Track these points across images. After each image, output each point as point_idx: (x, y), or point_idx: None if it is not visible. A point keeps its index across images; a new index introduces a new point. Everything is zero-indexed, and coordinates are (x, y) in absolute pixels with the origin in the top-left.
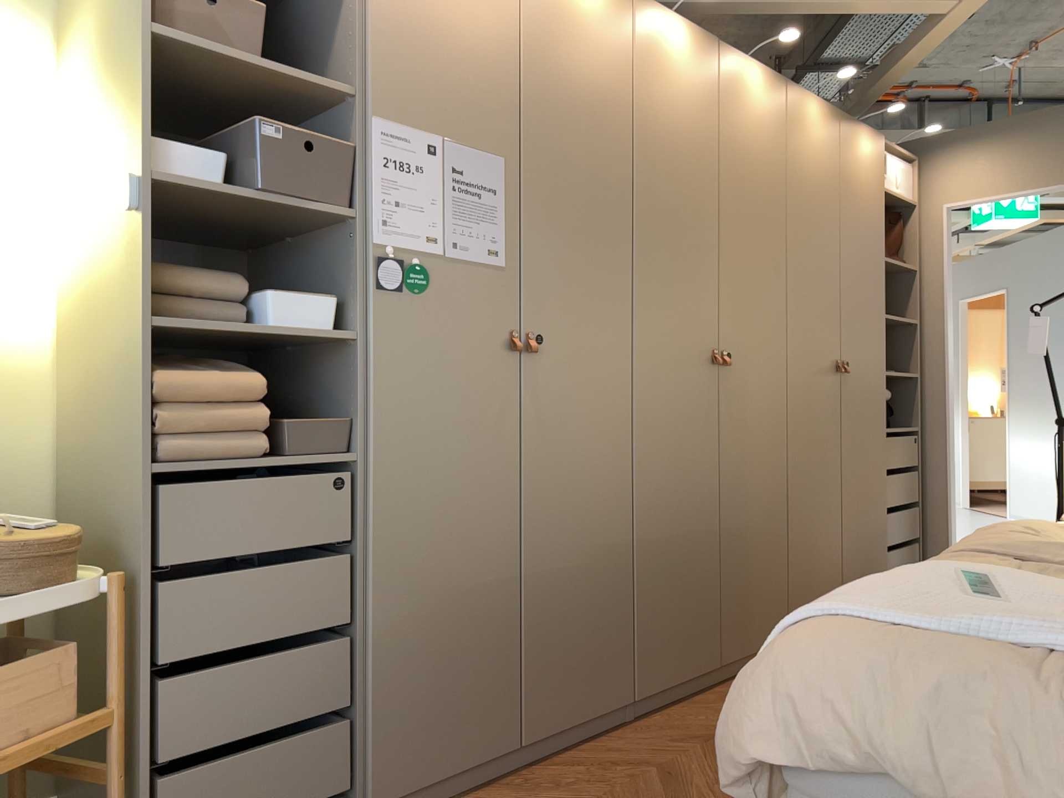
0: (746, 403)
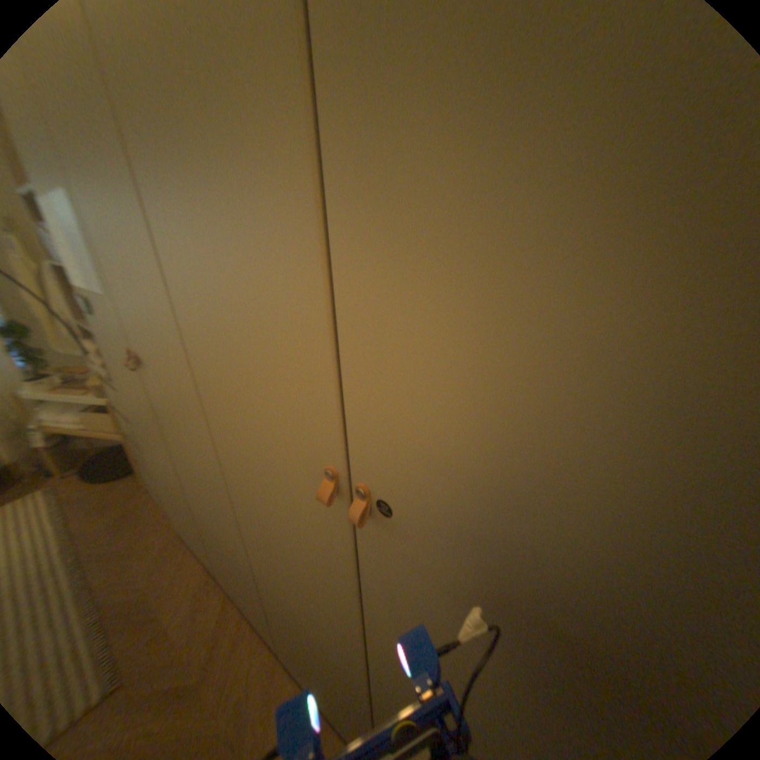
0: (441, 640)
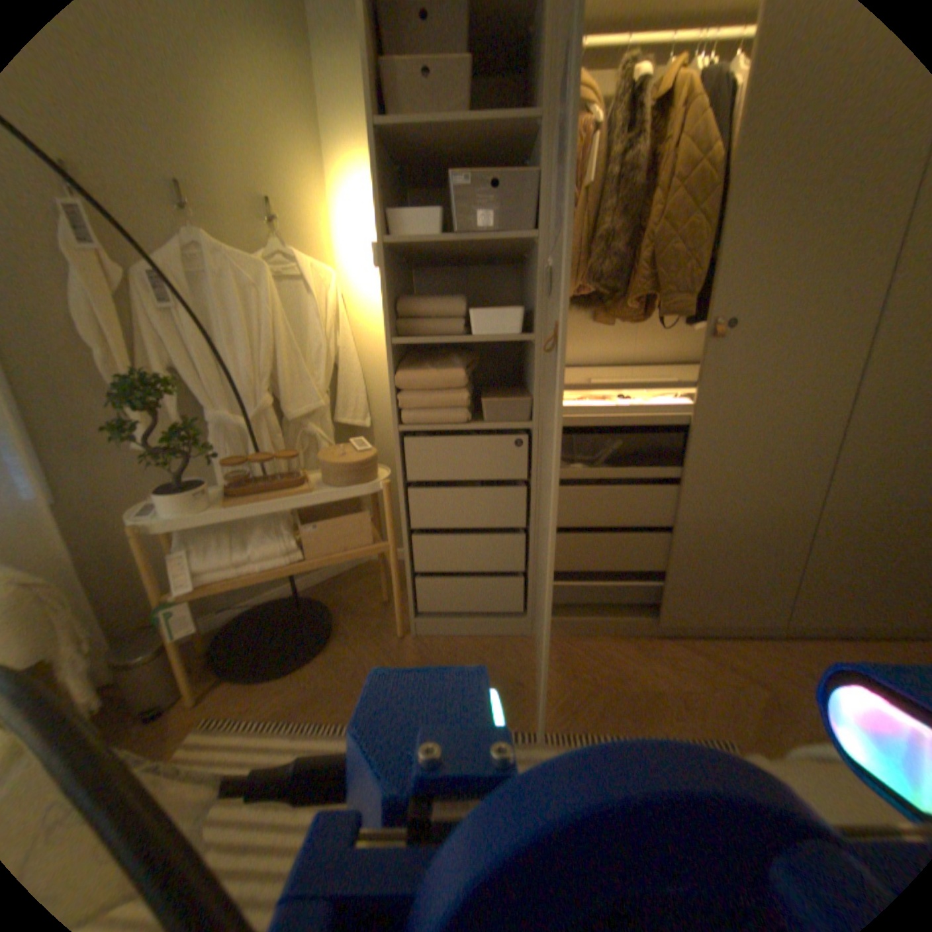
0: None
